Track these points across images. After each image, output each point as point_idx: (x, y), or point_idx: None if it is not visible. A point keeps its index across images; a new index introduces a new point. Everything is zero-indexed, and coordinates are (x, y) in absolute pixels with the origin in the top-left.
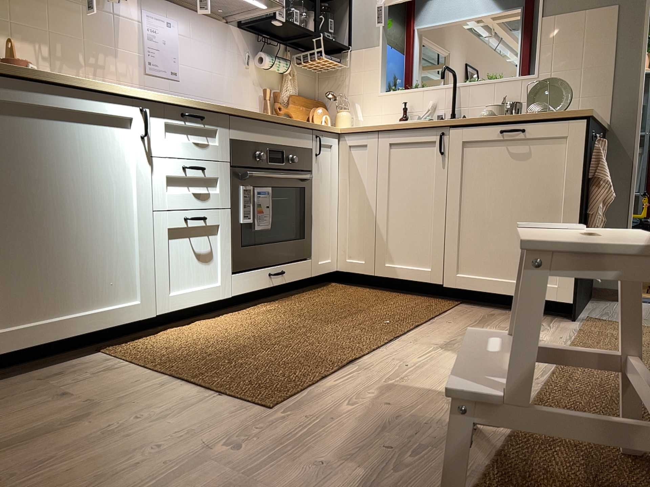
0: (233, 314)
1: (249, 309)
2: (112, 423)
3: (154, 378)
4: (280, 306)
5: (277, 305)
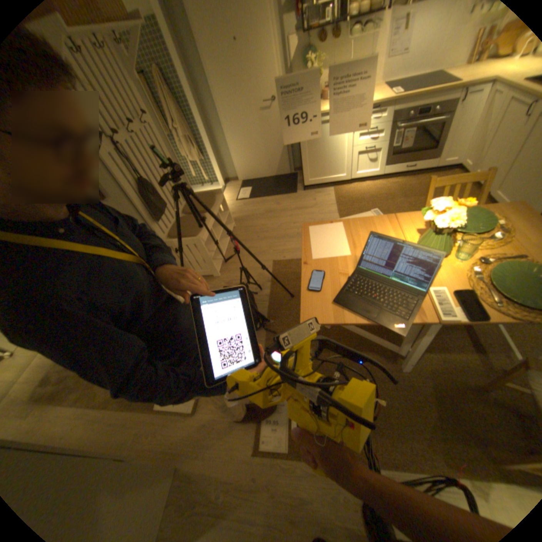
0: (385, 180)
1: (394, 178)
2: (316, 210)
3: (333, 201)
4: (407, 180)
5: (407, 179)
